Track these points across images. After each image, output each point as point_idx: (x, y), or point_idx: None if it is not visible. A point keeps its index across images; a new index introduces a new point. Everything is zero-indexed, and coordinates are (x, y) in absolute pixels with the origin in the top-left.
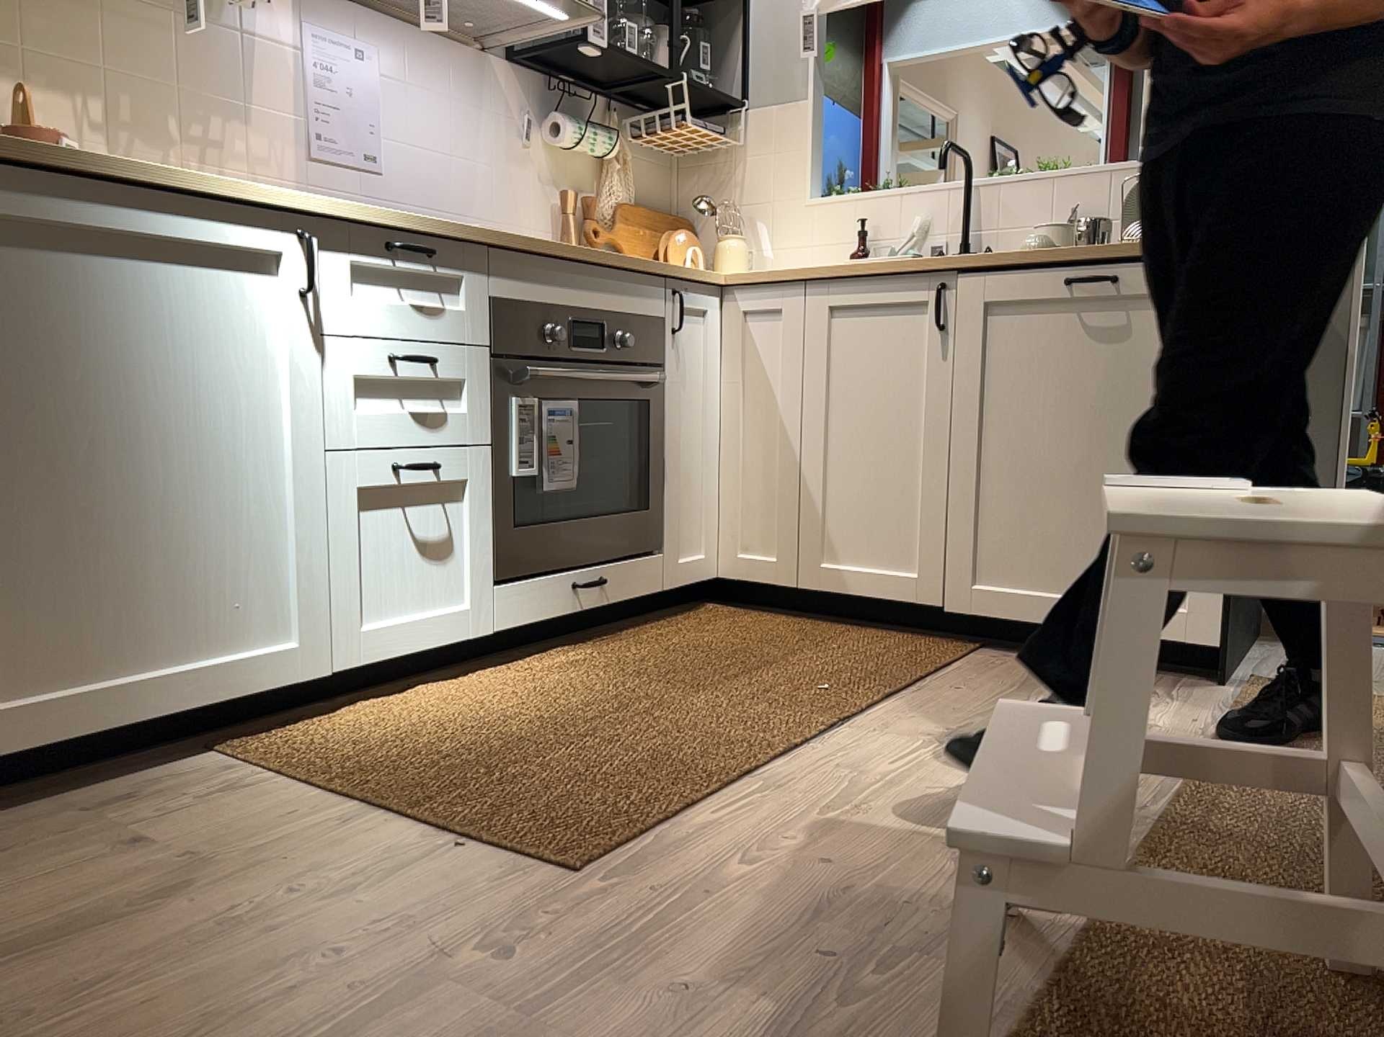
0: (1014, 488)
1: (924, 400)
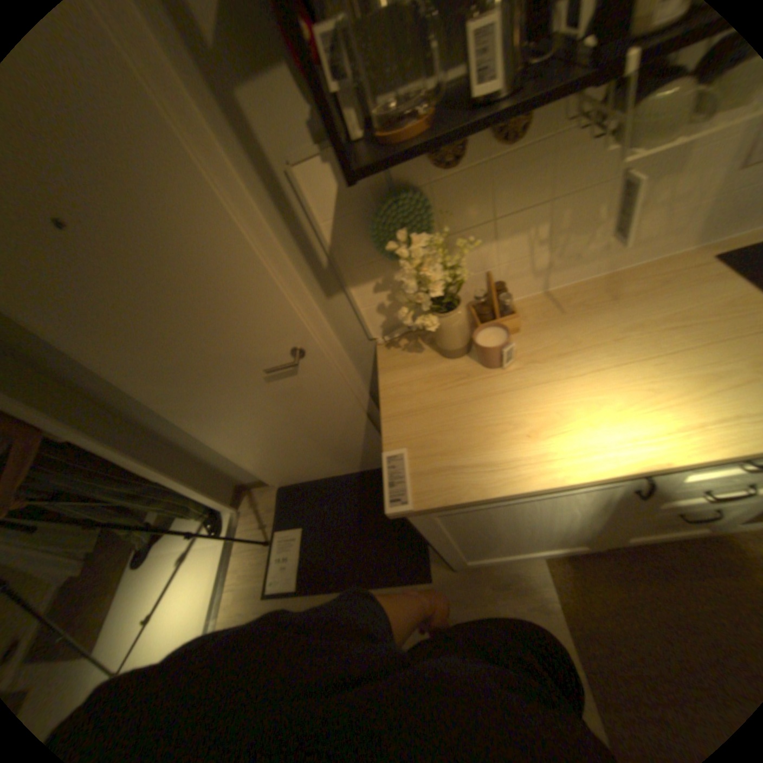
0: None
1: None
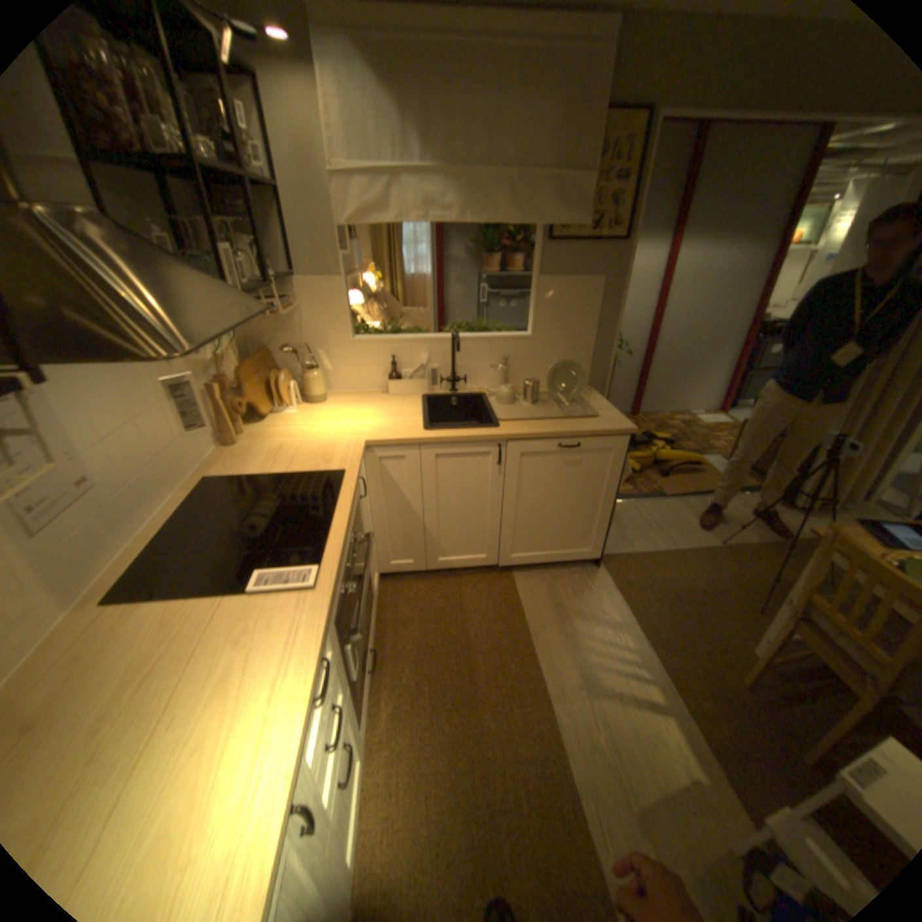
0: (528, 520)
1: (488, 491)
